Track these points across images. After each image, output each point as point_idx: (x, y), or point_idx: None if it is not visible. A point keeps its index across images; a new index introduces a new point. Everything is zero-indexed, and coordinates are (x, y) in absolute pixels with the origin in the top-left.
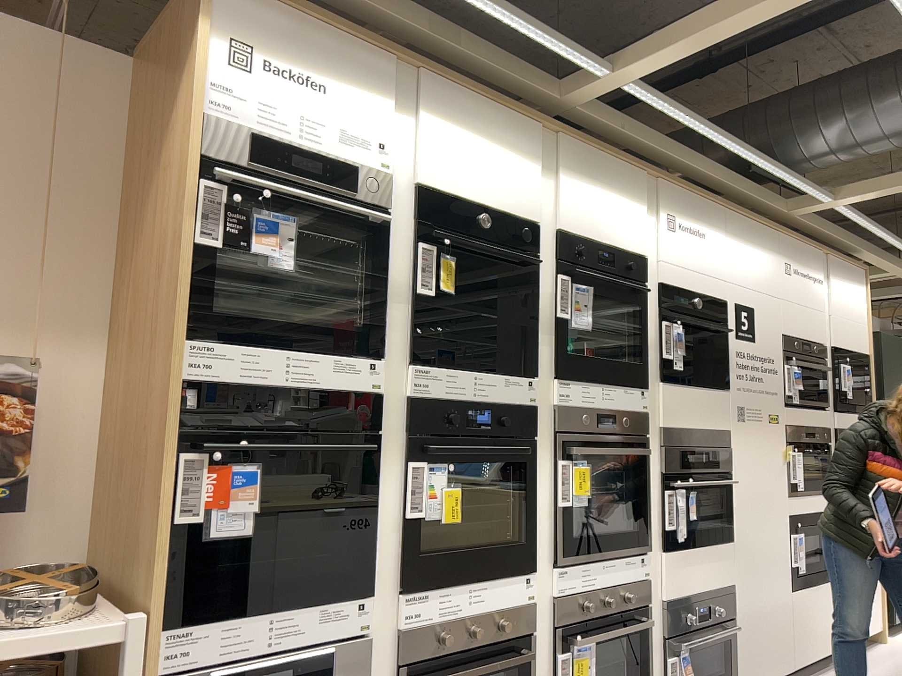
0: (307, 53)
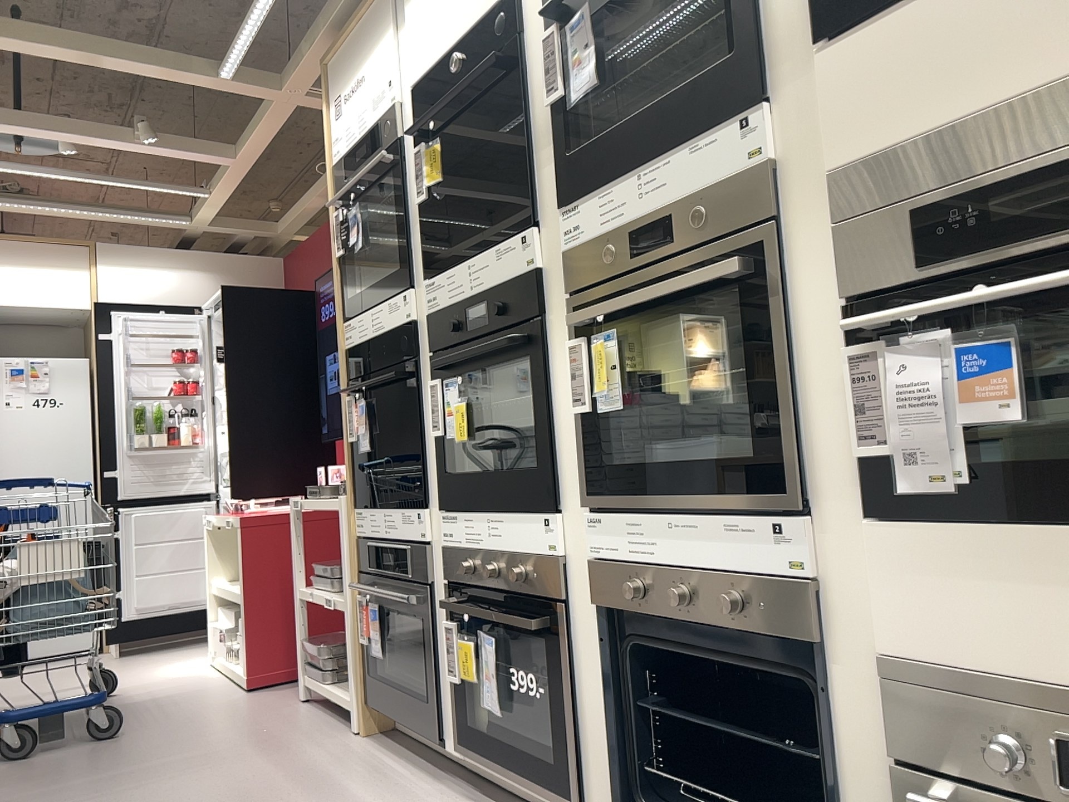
0: (351, 60)
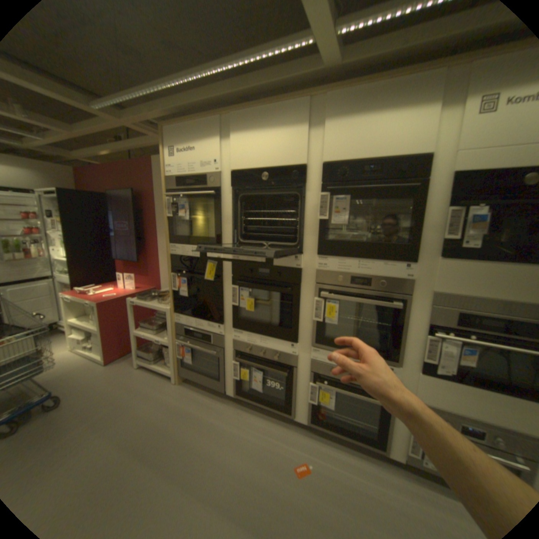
0: (184, 135)
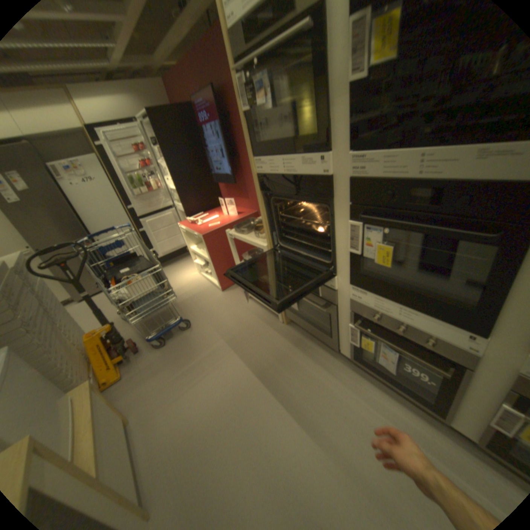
0: None
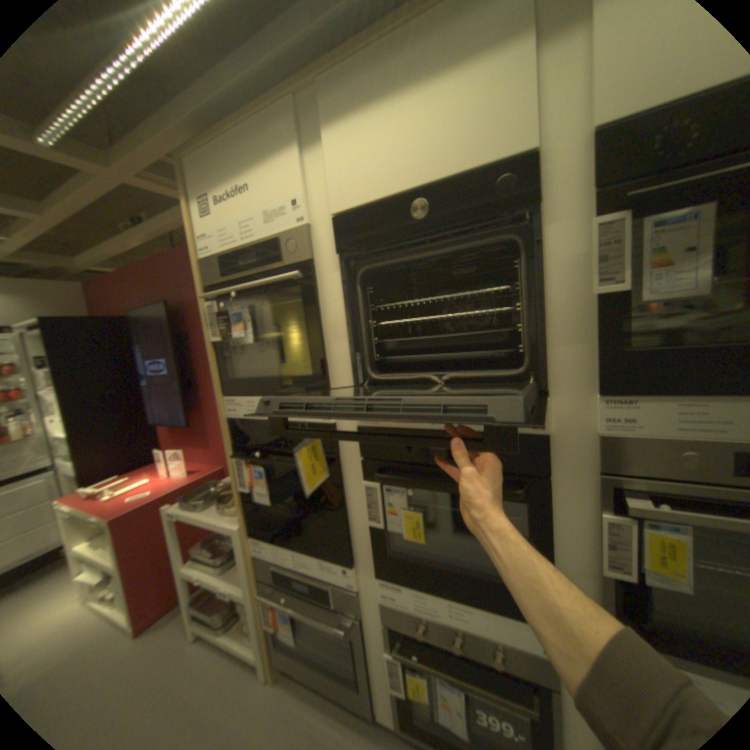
0: (225, 160)
